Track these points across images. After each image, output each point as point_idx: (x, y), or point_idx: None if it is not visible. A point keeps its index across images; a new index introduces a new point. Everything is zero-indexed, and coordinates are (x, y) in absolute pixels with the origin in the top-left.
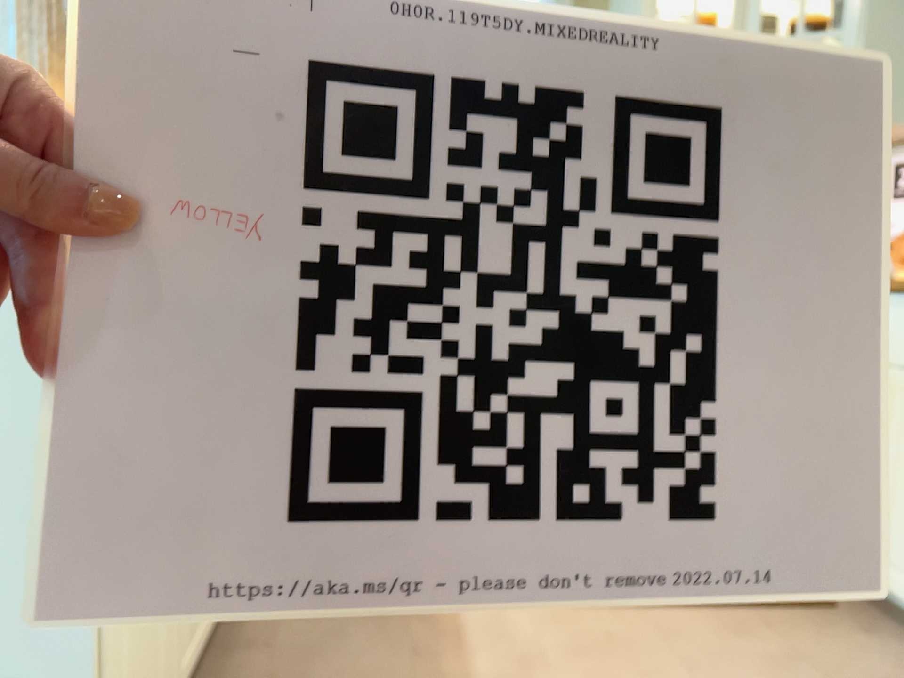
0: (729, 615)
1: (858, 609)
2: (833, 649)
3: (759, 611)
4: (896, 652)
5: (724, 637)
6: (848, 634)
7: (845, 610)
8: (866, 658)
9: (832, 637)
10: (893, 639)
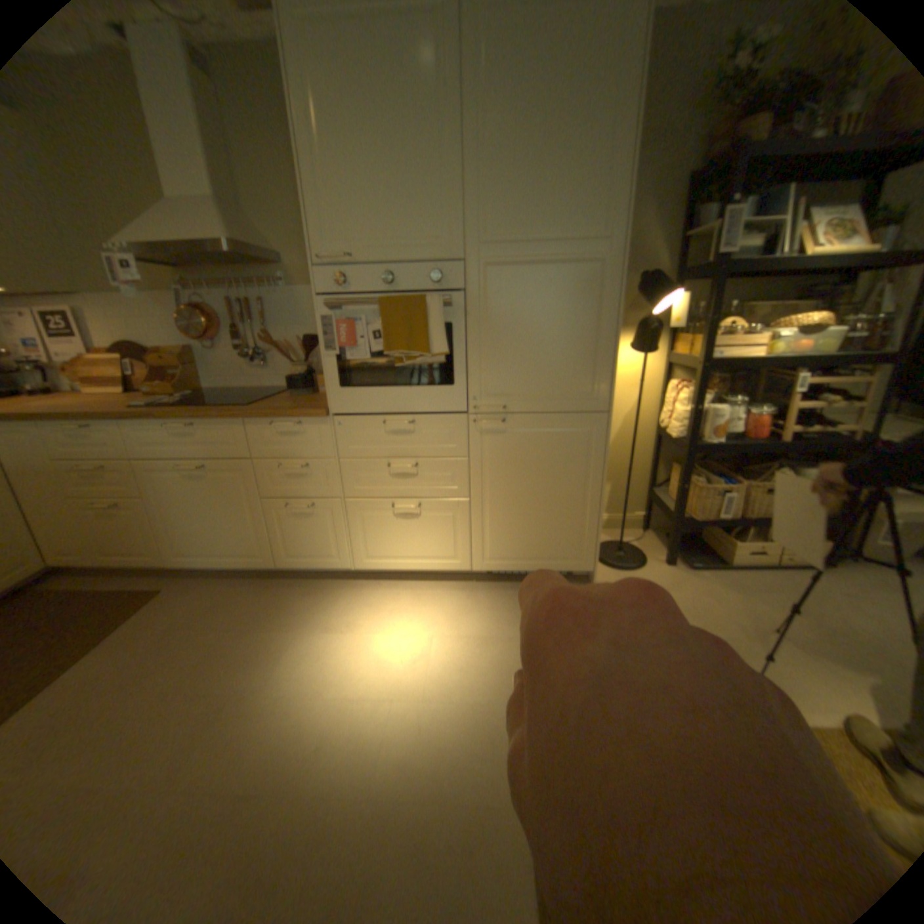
0: (106, 641)
1: (166, 584)
2: (174, 611)
3: (120, 625)
4: (199, 590)
5: (116, 654)
6: (172, 599)
7: (161, 590)
8: (190, 603)
9: (167, 606)
10: (192, 586)
